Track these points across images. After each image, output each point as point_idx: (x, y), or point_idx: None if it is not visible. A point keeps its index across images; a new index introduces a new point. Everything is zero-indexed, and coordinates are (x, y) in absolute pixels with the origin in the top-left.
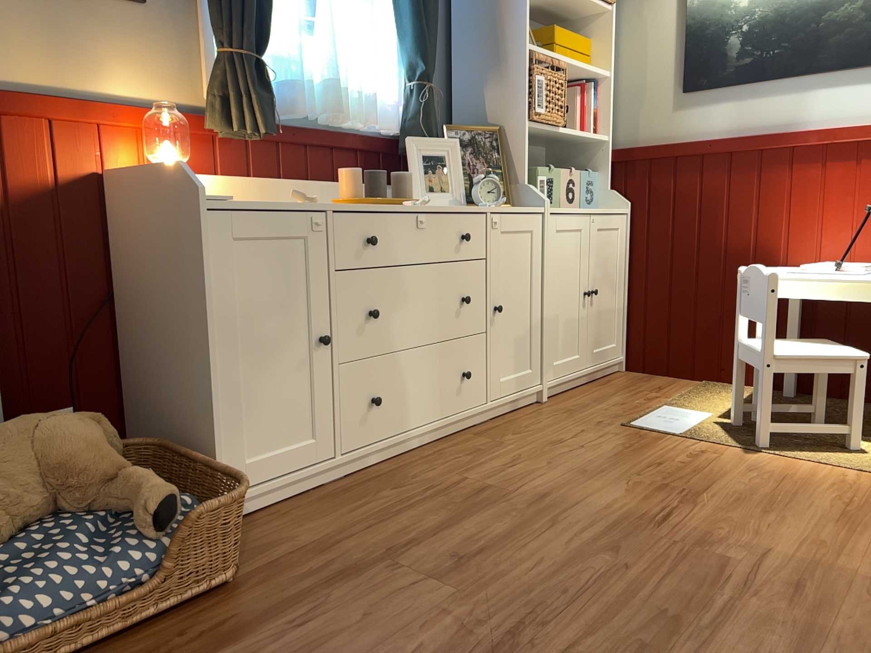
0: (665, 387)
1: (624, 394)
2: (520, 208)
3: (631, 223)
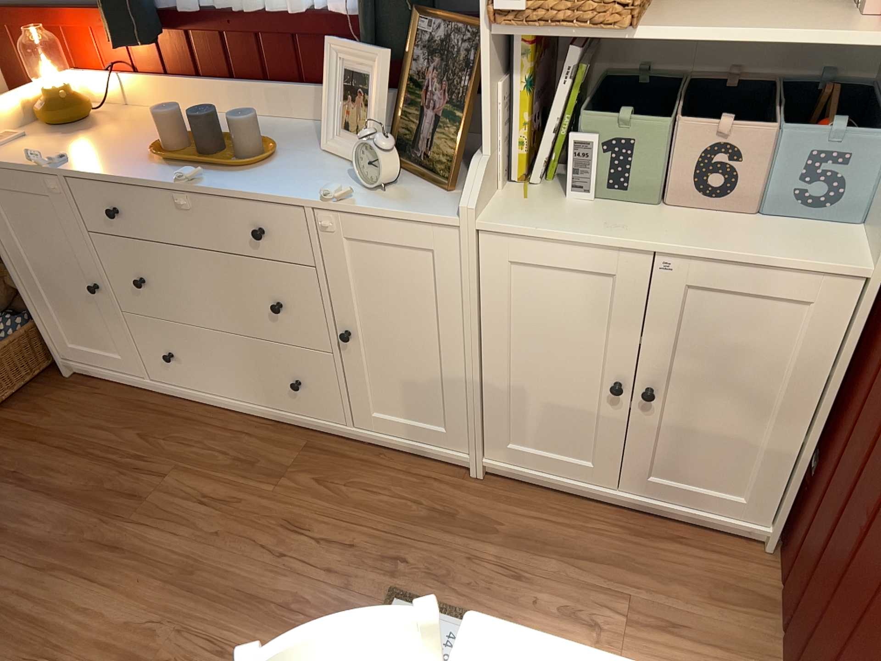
0: (677, 631)
1: (587, 567)
2: (434, 204)
3: (874, 306)
